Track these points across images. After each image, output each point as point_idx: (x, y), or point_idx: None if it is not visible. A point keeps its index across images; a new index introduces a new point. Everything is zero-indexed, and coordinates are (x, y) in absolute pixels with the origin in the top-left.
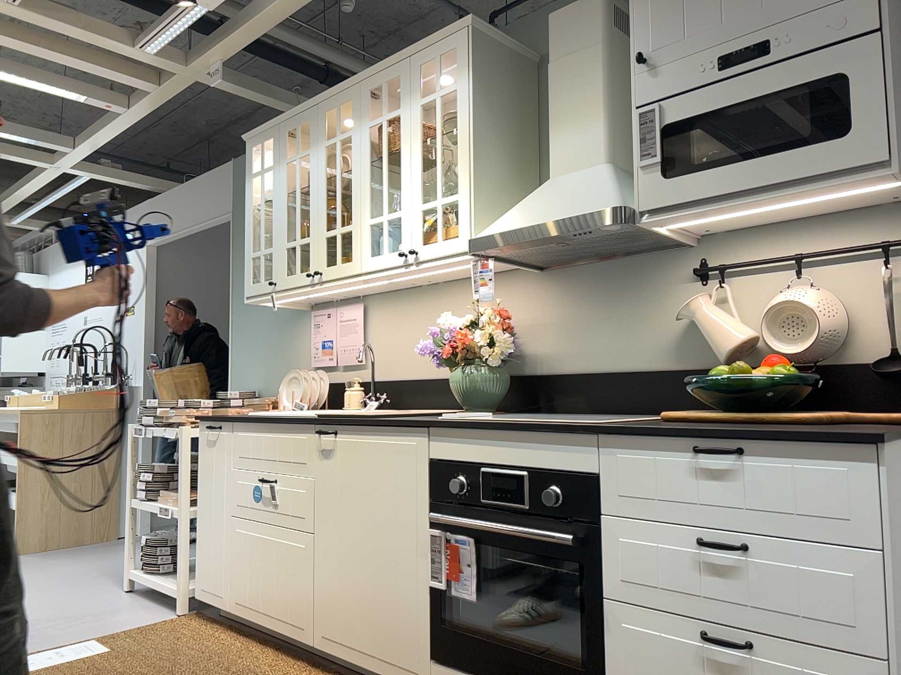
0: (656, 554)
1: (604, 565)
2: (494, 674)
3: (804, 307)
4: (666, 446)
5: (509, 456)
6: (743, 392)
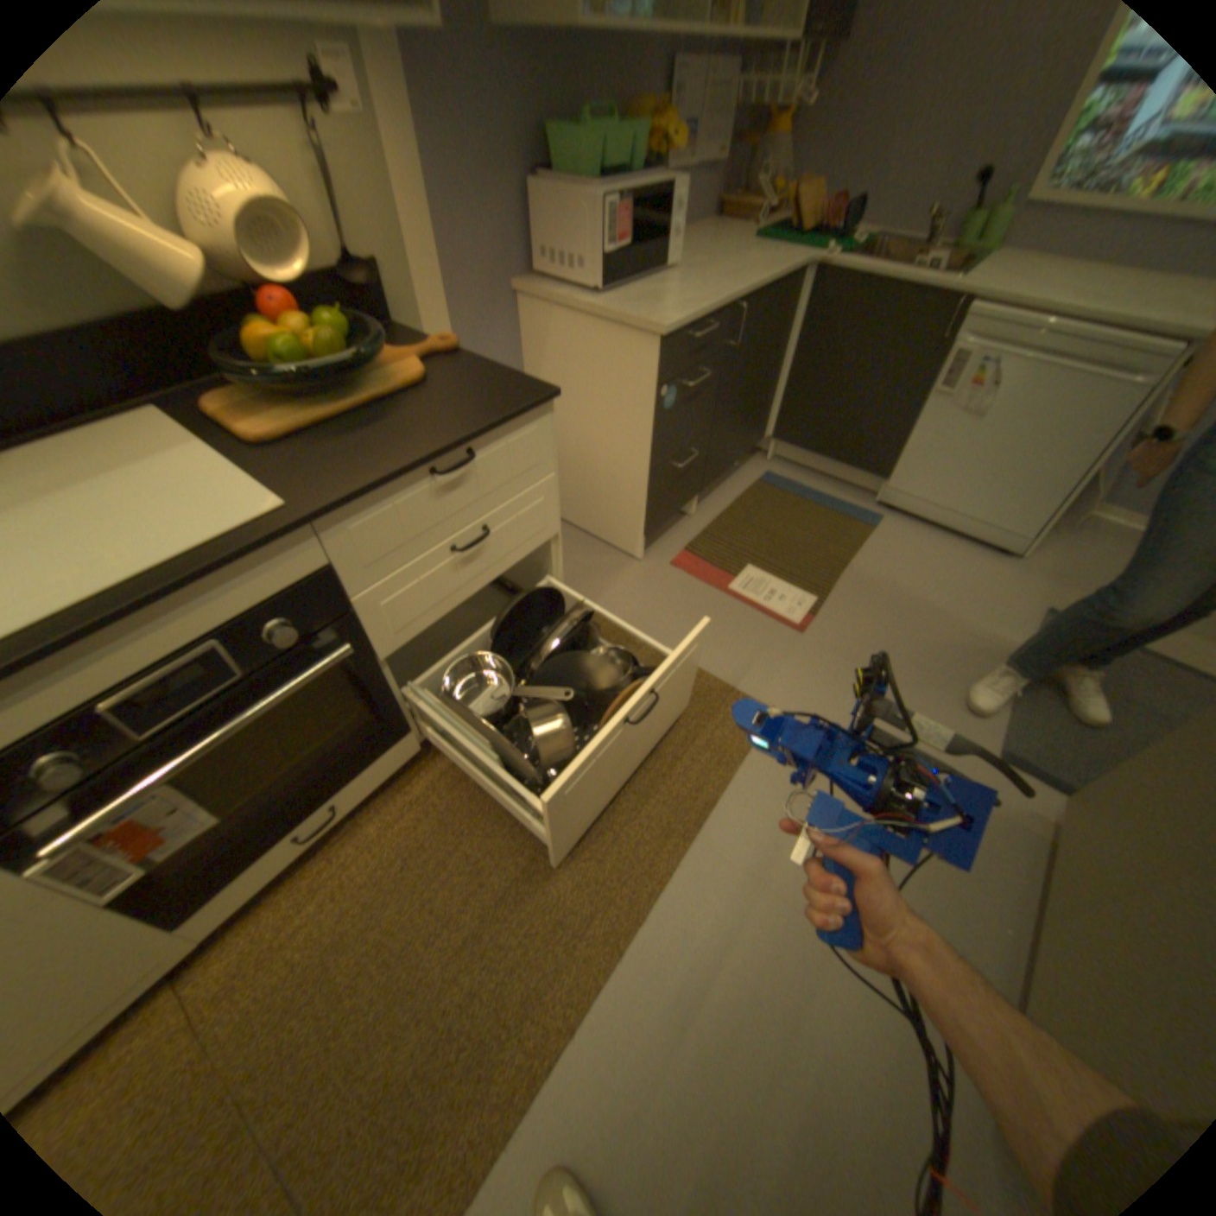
0: (417, 588)
1: (368, 639)
2: (279, 831)
3: (278, 209)
4: (400, 486)
5: (153, 646)
6: (312, 365)
